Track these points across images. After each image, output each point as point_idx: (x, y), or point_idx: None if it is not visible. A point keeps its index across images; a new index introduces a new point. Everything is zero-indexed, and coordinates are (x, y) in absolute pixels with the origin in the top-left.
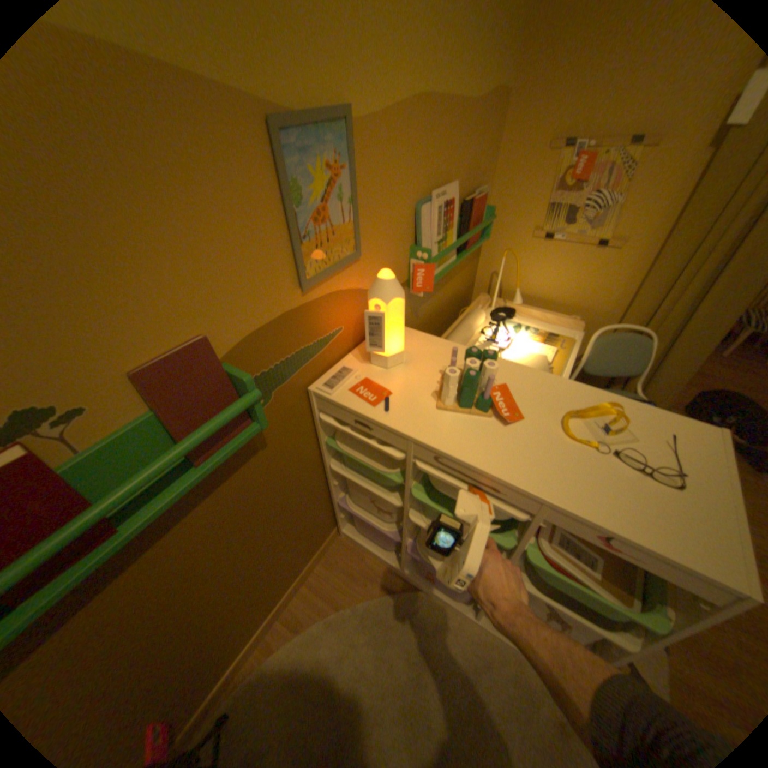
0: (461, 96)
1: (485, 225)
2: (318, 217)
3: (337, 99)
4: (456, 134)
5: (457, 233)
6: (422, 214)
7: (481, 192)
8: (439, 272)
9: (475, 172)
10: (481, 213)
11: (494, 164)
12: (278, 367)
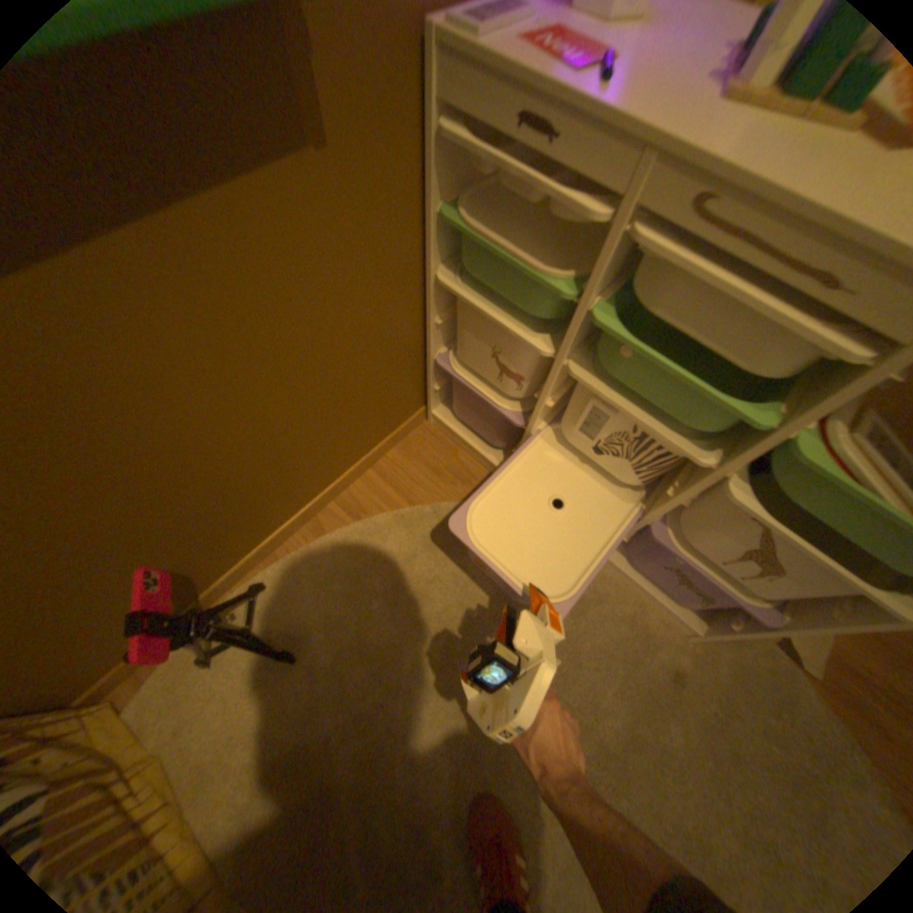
0: None
1: None
2: None
3: None
4: None
5: None
6: None
7: None
8: None
9: None
10: None
11: None
12: None
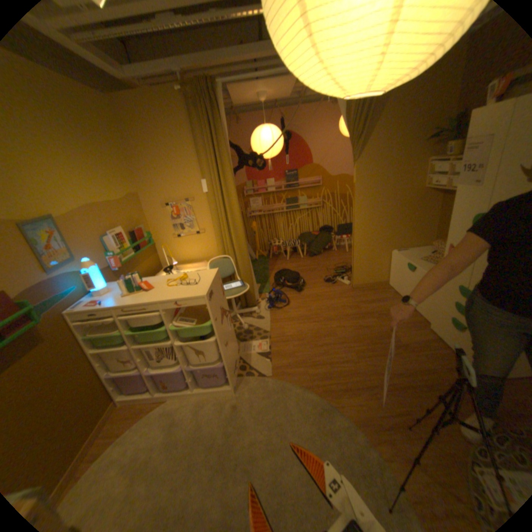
0: (107, 201)
1: (145, 239)
2: (46, 248)
3: (44, 214)
4: (111, 212)
5: (129, 244)
6: (104, 240)
7: (137, 228)
8: (125, 260)
9: (131, 222)
10: (141, 235)
11: (143, 217)
12: (41, 304)
